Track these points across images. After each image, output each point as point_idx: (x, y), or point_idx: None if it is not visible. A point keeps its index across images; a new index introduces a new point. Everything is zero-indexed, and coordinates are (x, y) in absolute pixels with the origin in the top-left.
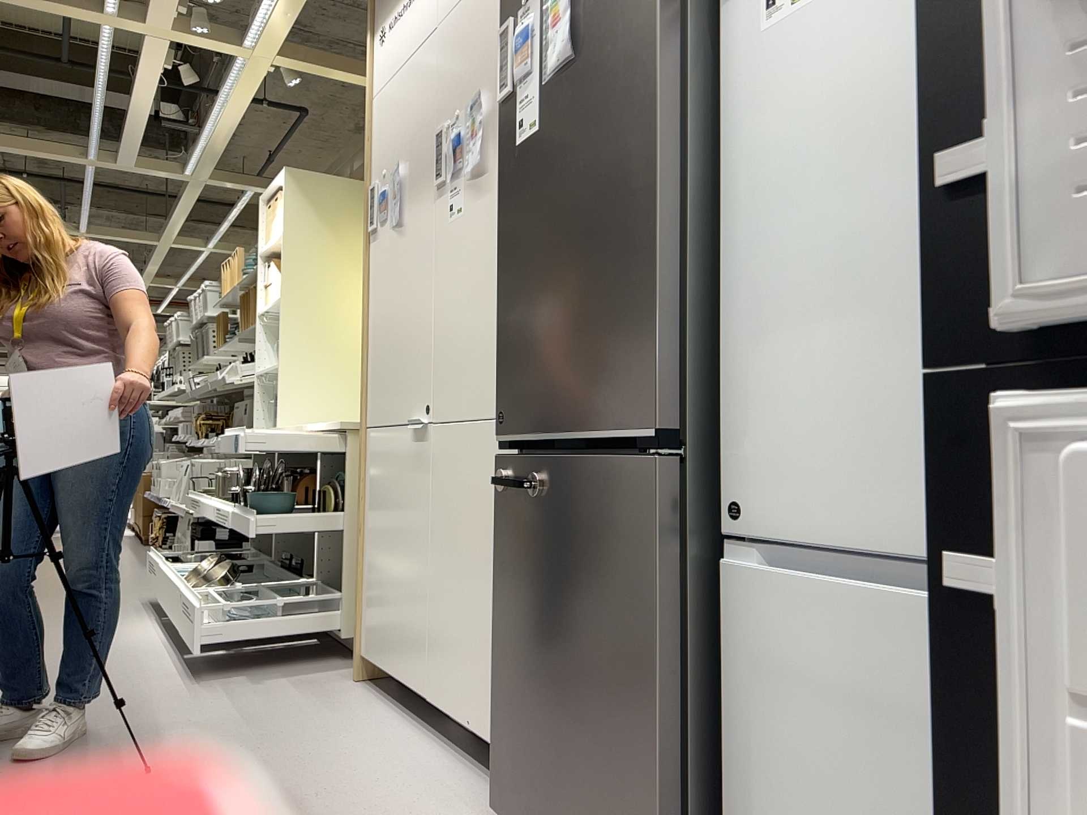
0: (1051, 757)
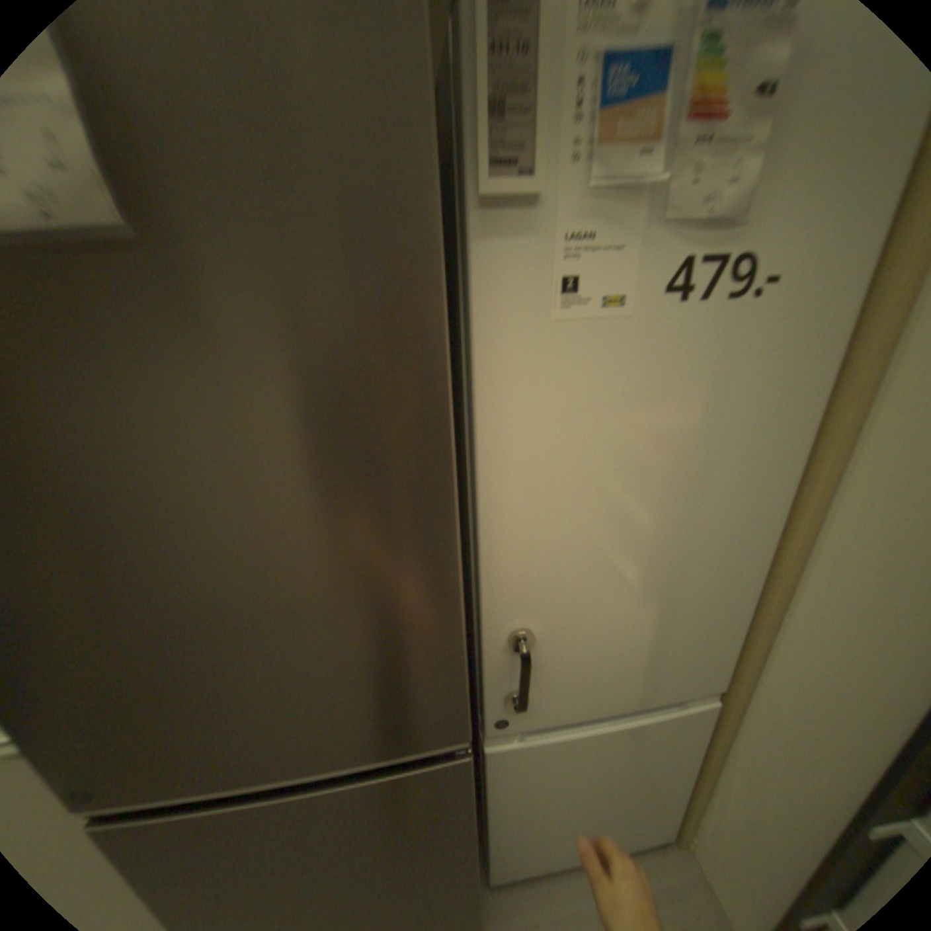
0: None
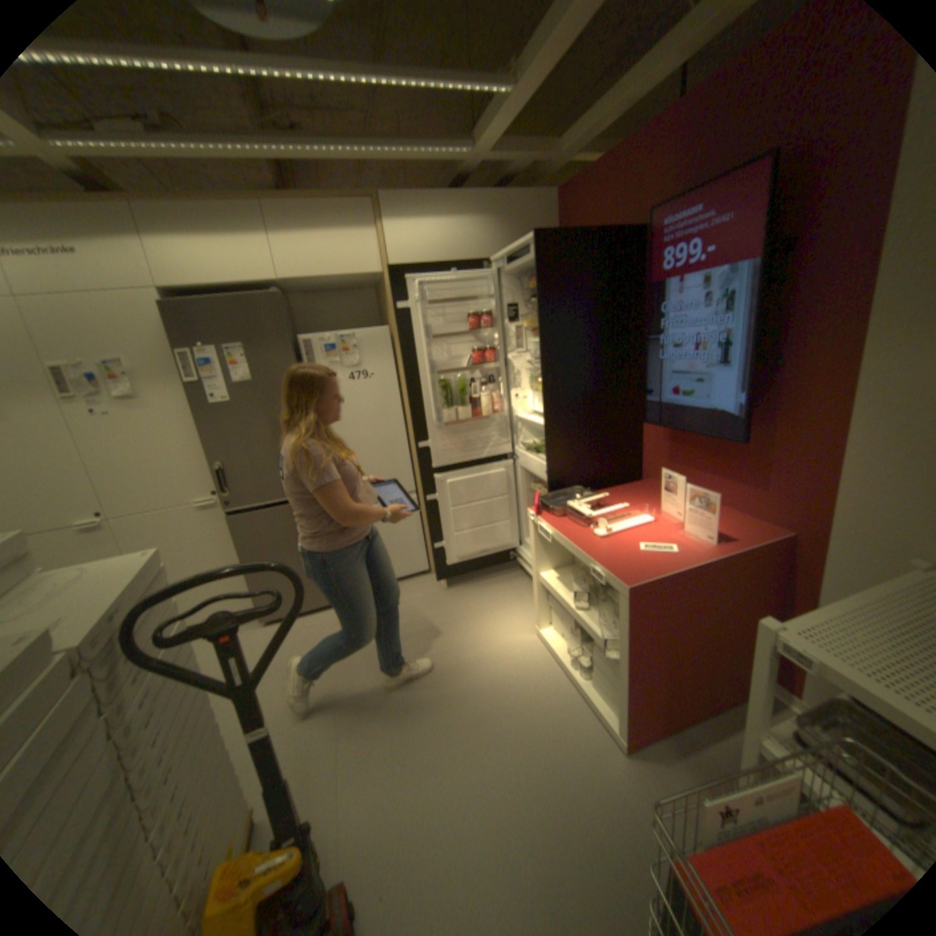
0: (442, 513)
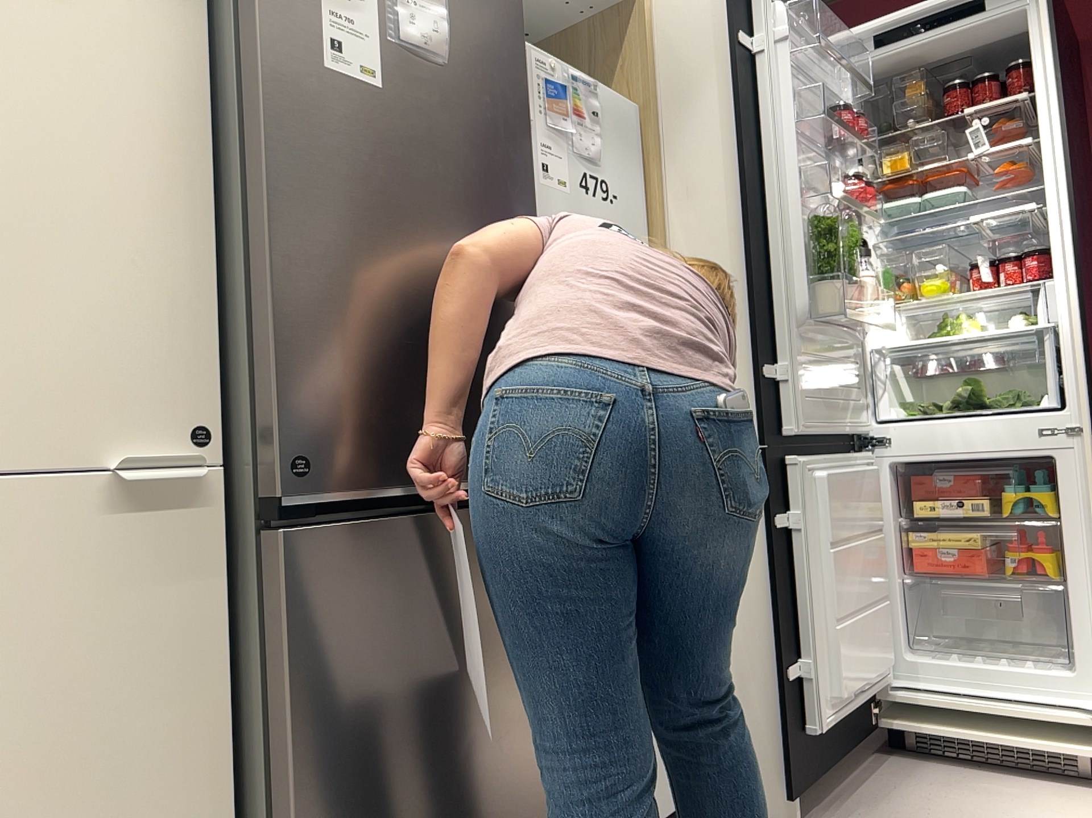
0: (810, 563)
